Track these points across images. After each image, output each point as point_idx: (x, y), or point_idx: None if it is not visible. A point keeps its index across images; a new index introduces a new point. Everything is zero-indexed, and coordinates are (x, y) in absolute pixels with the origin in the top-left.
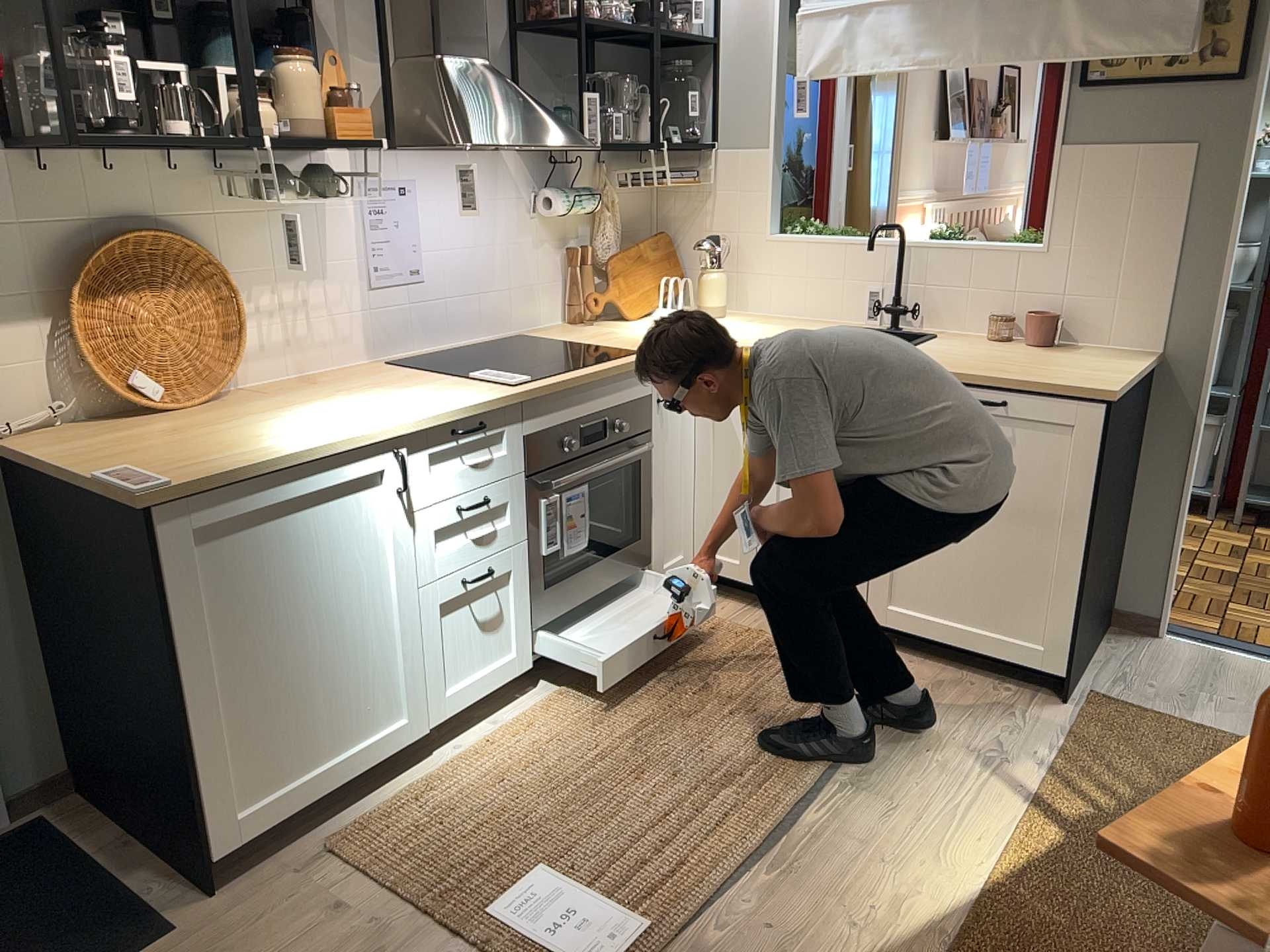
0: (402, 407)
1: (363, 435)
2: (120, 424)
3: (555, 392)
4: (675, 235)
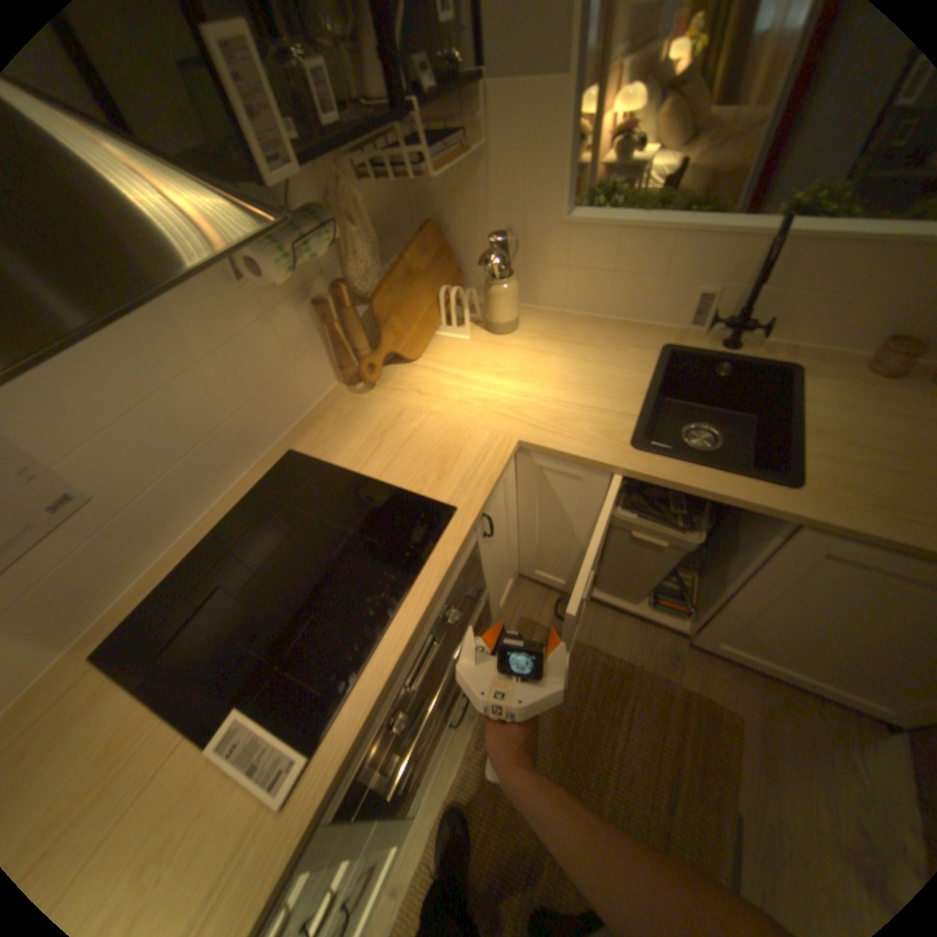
0: None
1: None
2: None
3: (354, 736)
4: (440, 214)
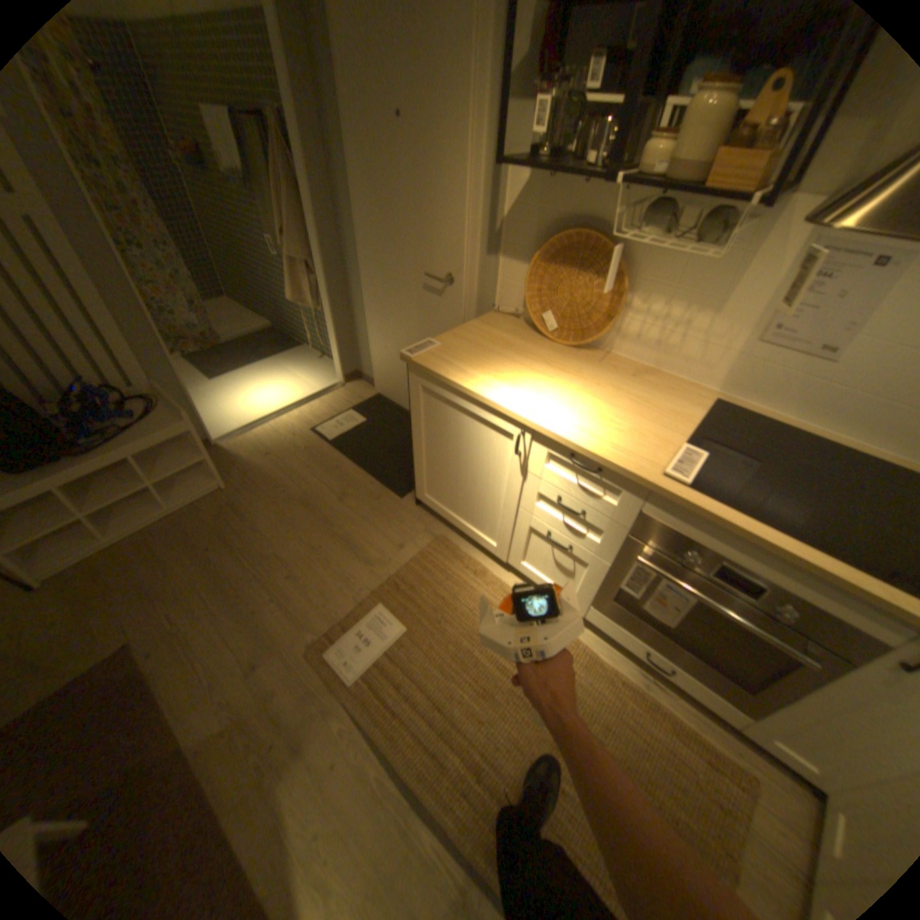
0: (576, 417)
1: (502, 407)
2: (525, 331)
3: (698, 514)
4: None
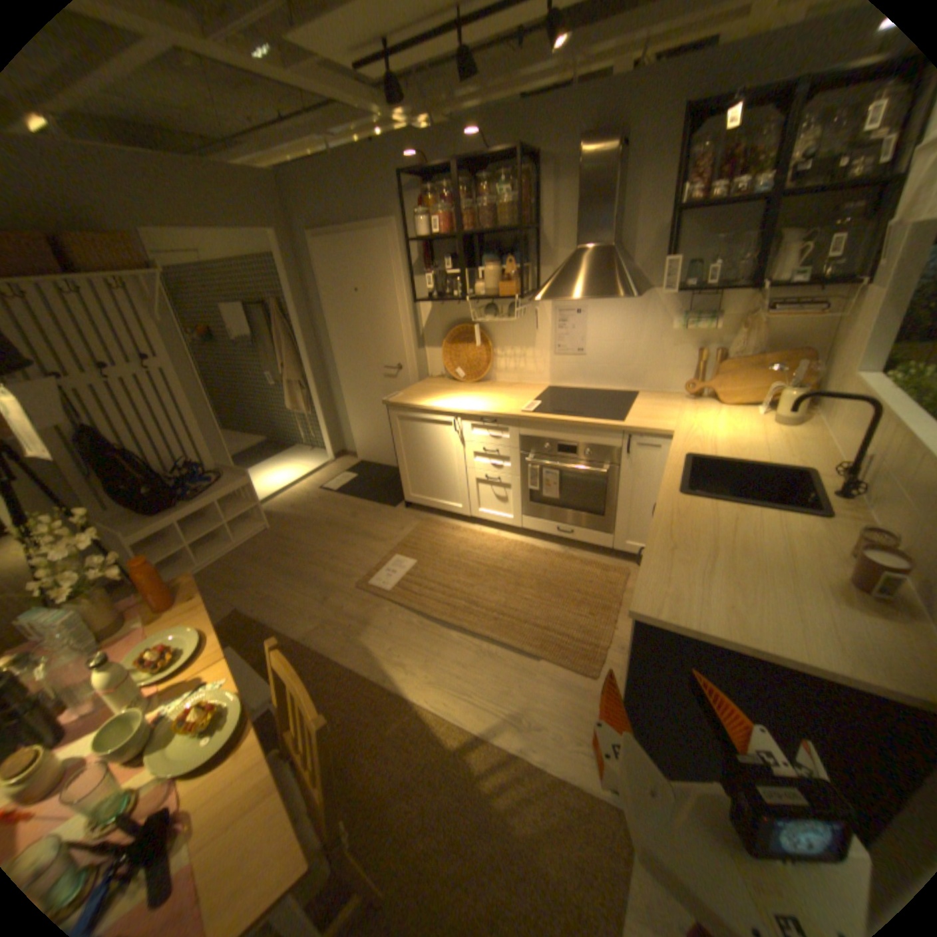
0: (478, 404)
1: (441, 408)
2: (447, 382)
3: (537, 422)
4: (834, 352)
